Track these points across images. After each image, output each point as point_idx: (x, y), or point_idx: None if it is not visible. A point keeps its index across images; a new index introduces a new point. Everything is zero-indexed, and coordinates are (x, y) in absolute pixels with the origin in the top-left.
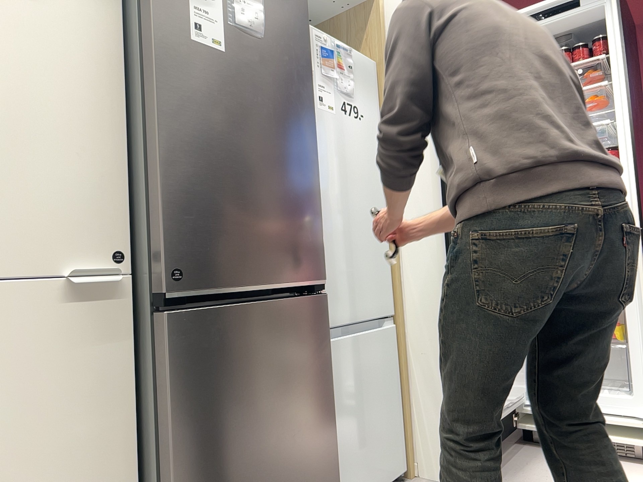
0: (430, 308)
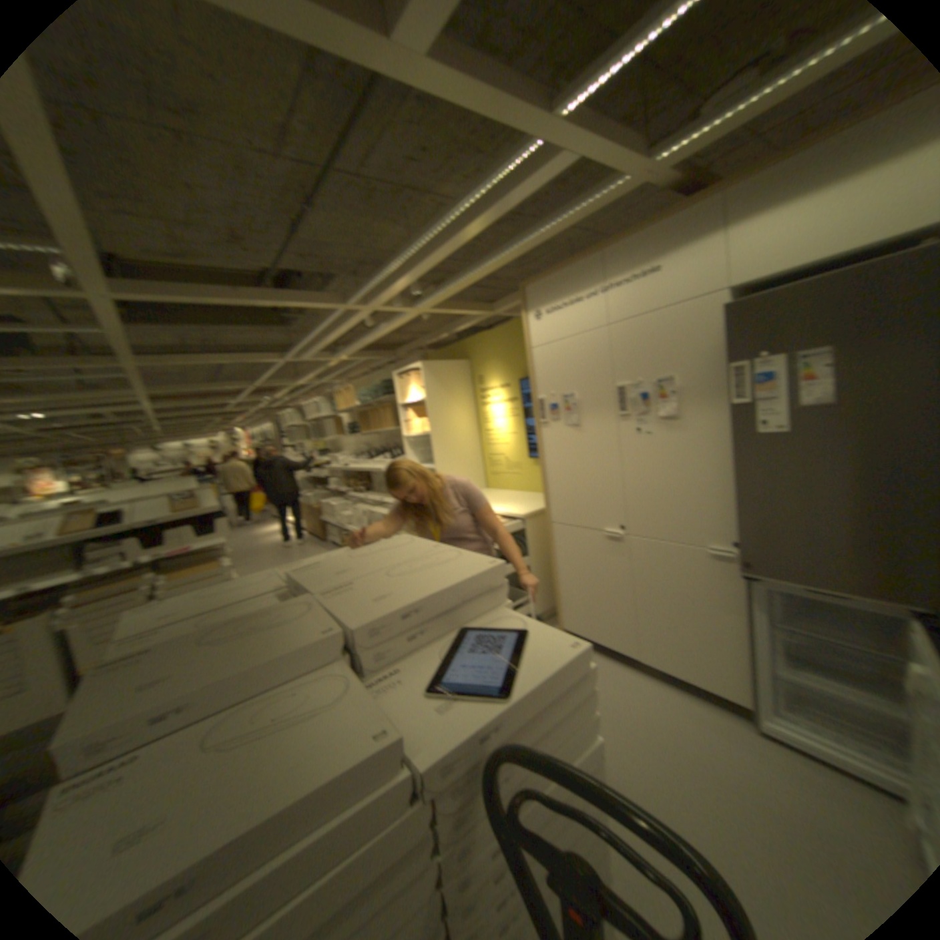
0: None
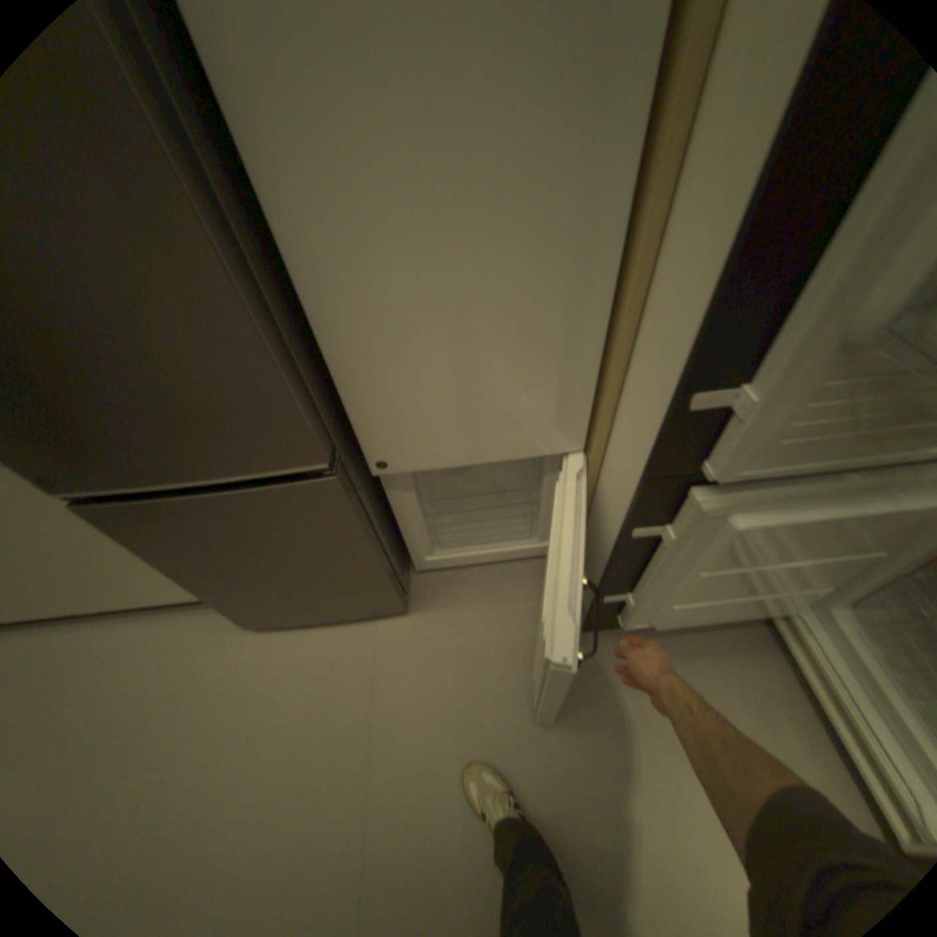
0: (624, 481)
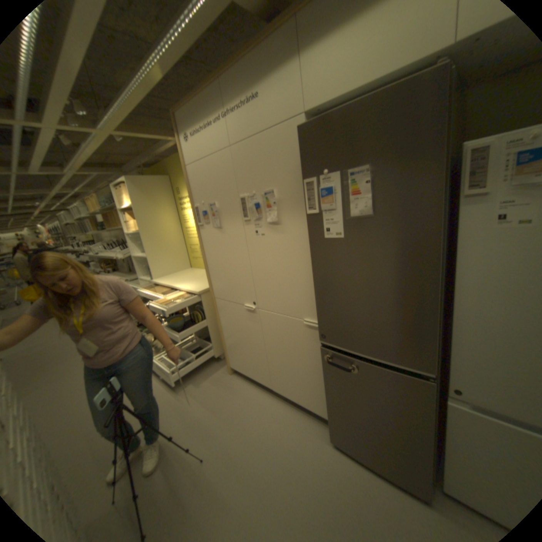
0: None
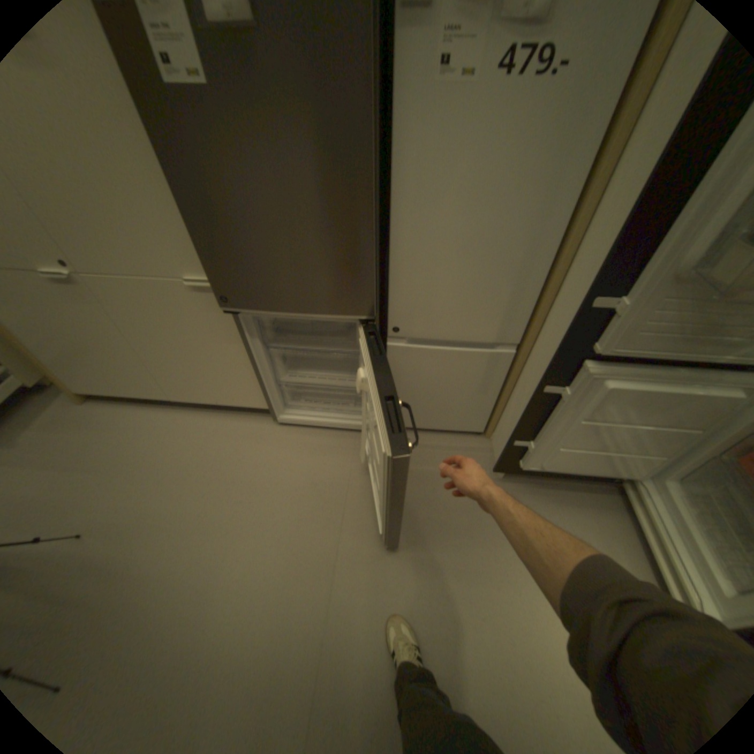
0: (543, 363)
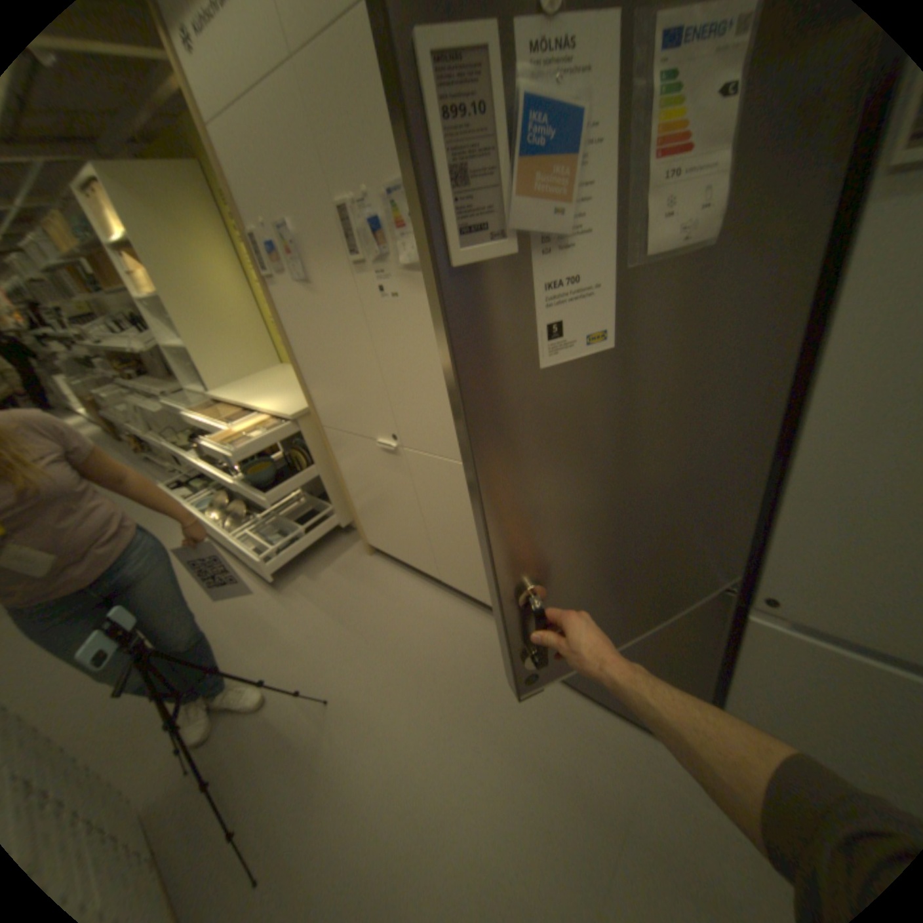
0: None
